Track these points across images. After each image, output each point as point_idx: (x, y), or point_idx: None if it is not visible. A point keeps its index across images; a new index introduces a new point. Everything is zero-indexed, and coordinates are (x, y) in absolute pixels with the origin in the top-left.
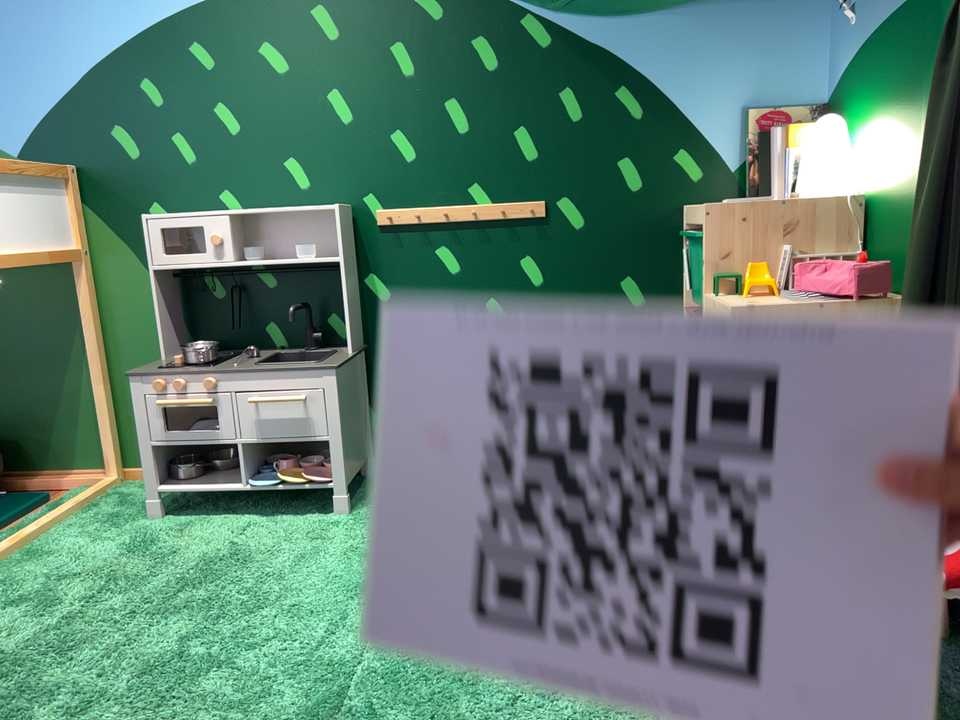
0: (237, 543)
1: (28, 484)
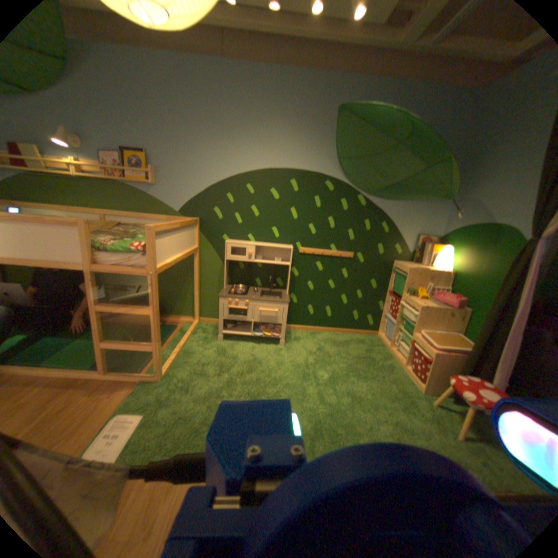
0: (251, 353)
1: (165, 319)
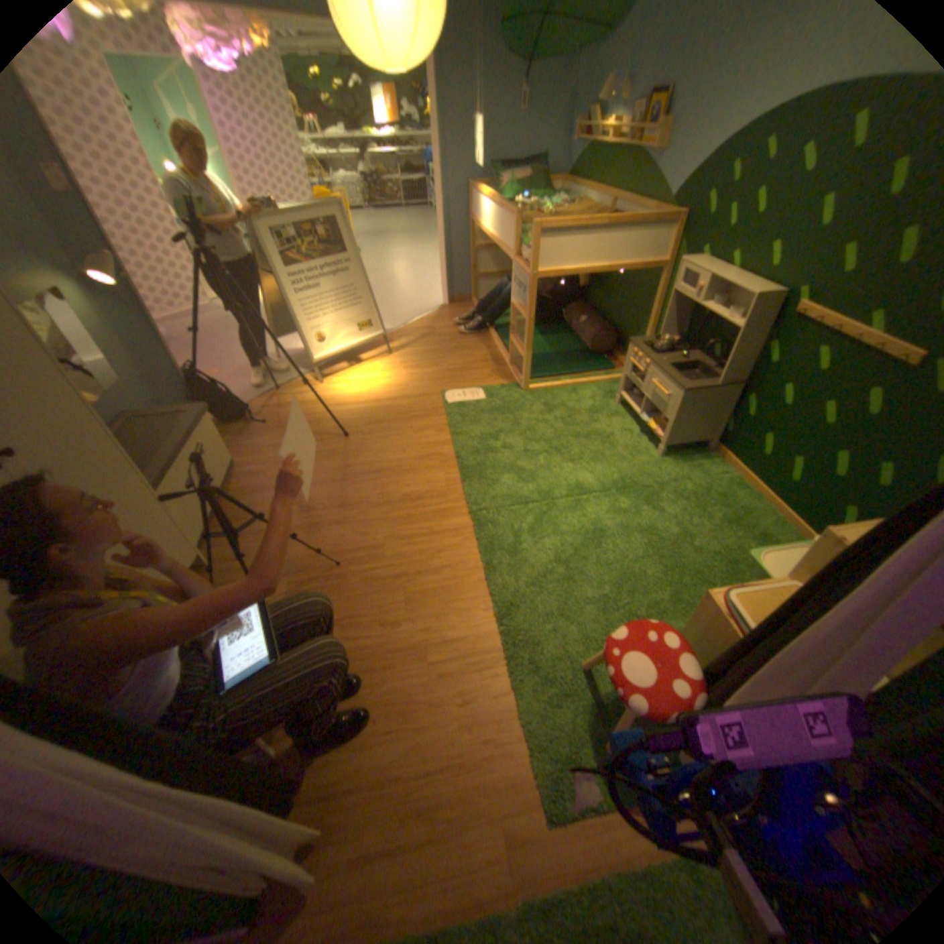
0: (613, 436)
1: (616, 359)
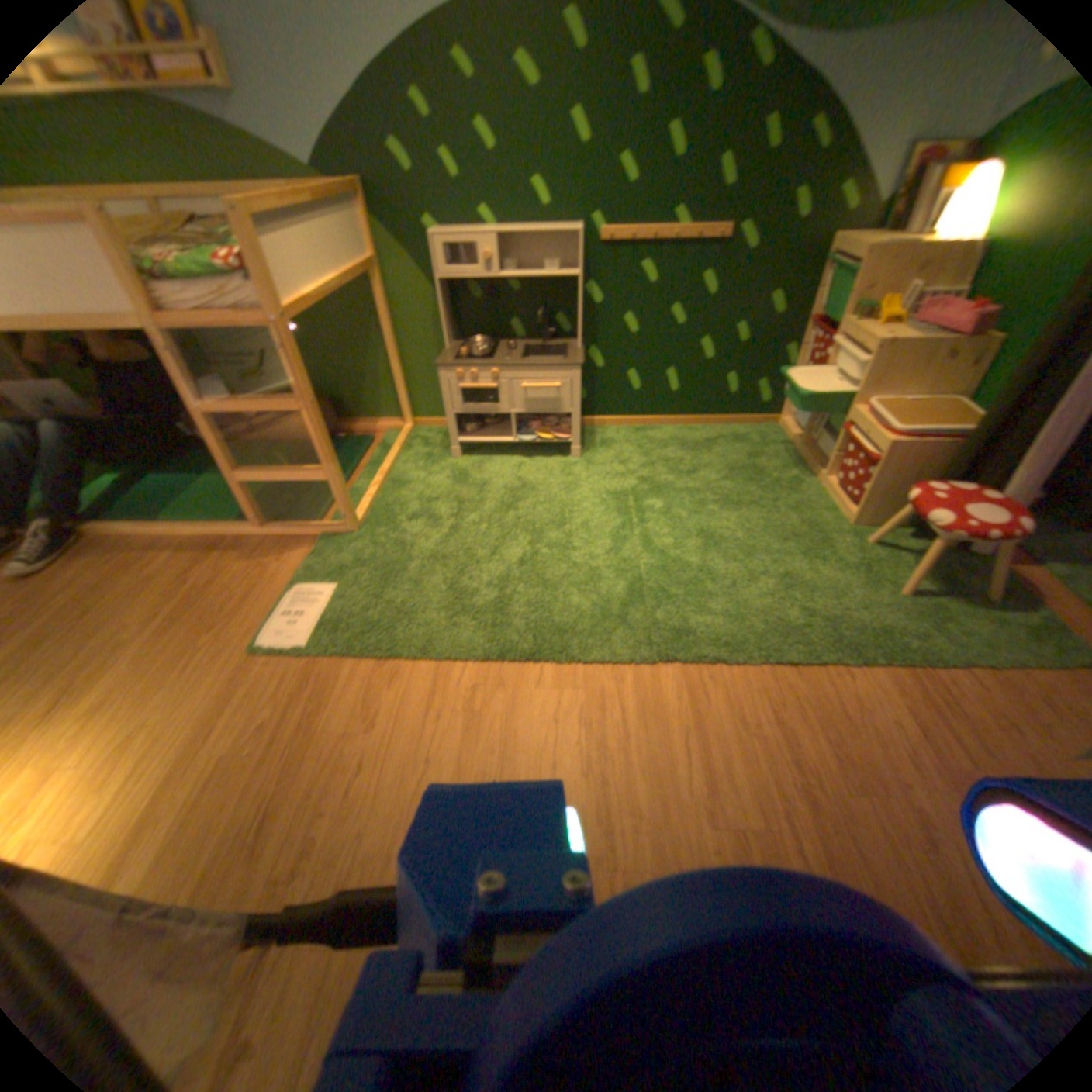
0: (517, 476)
1: (350, 427)
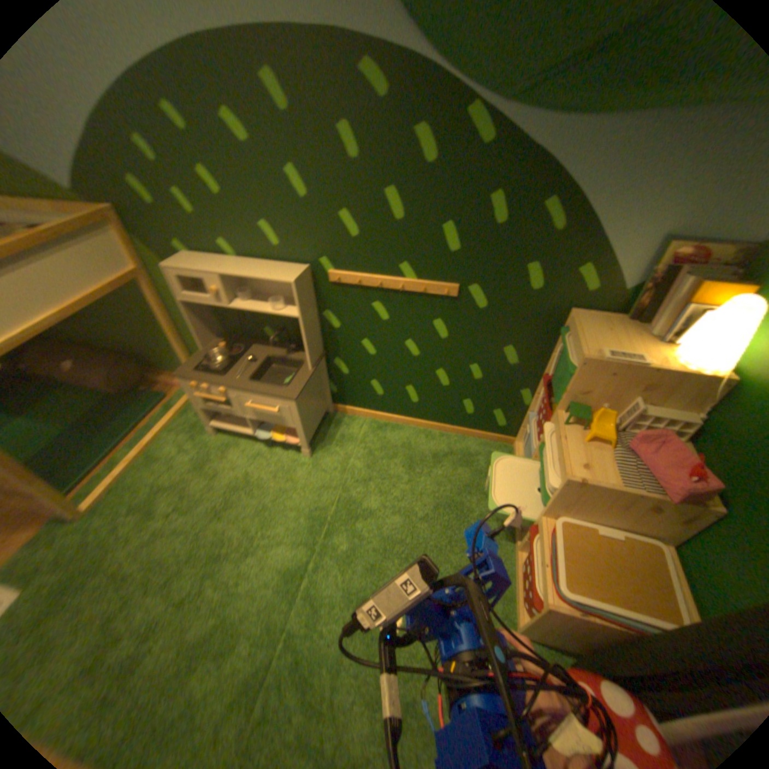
0: (250, 472)
1: (159, 379)
